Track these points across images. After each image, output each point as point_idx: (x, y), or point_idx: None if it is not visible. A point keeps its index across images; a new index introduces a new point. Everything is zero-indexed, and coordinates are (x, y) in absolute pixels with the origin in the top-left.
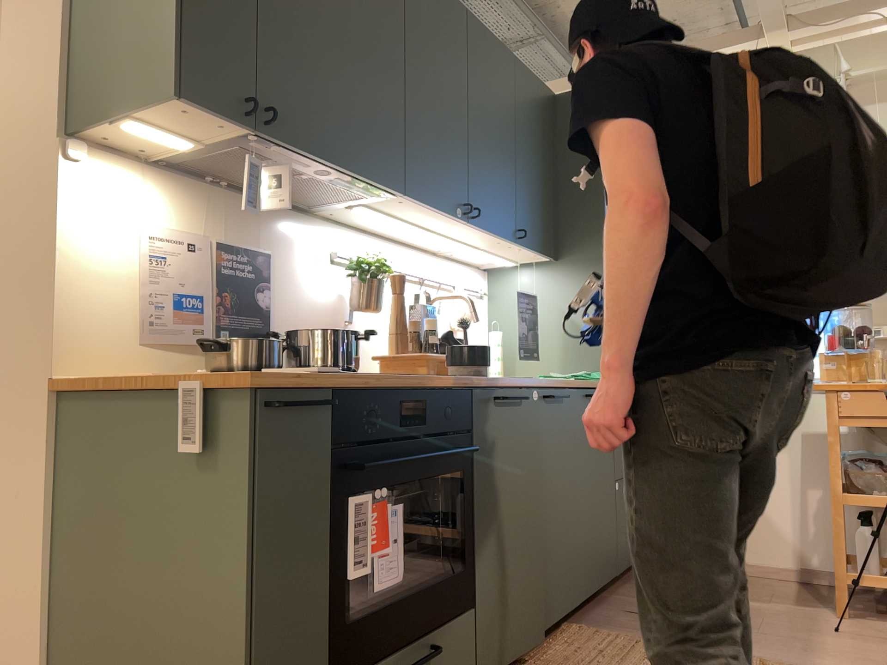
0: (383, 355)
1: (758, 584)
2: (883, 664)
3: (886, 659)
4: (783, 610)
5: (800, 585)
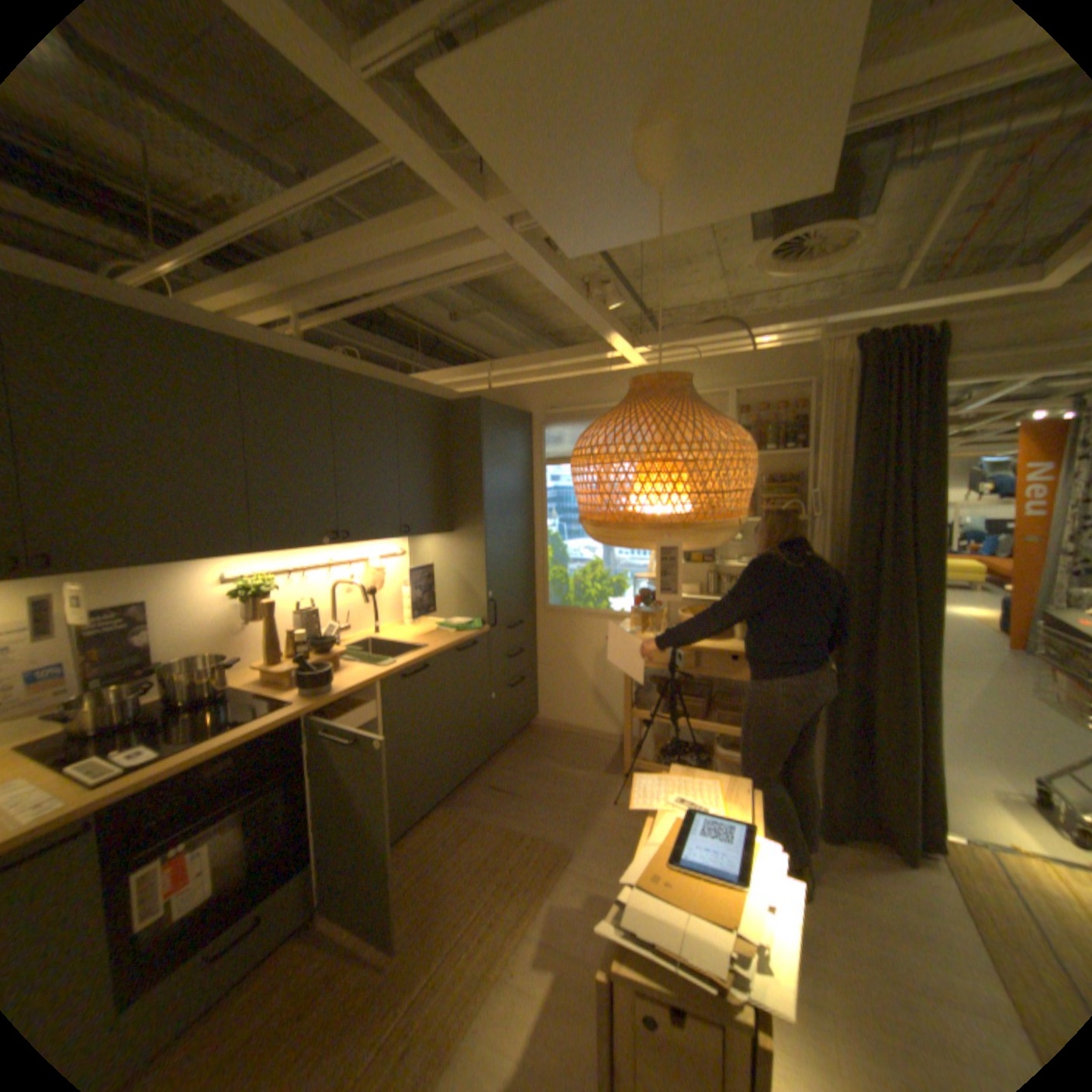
0: (258, 667)
1: (592, 750)
2: (623, 844)
3: (628, 838)
4: (593, 781)
5: (619, 751)
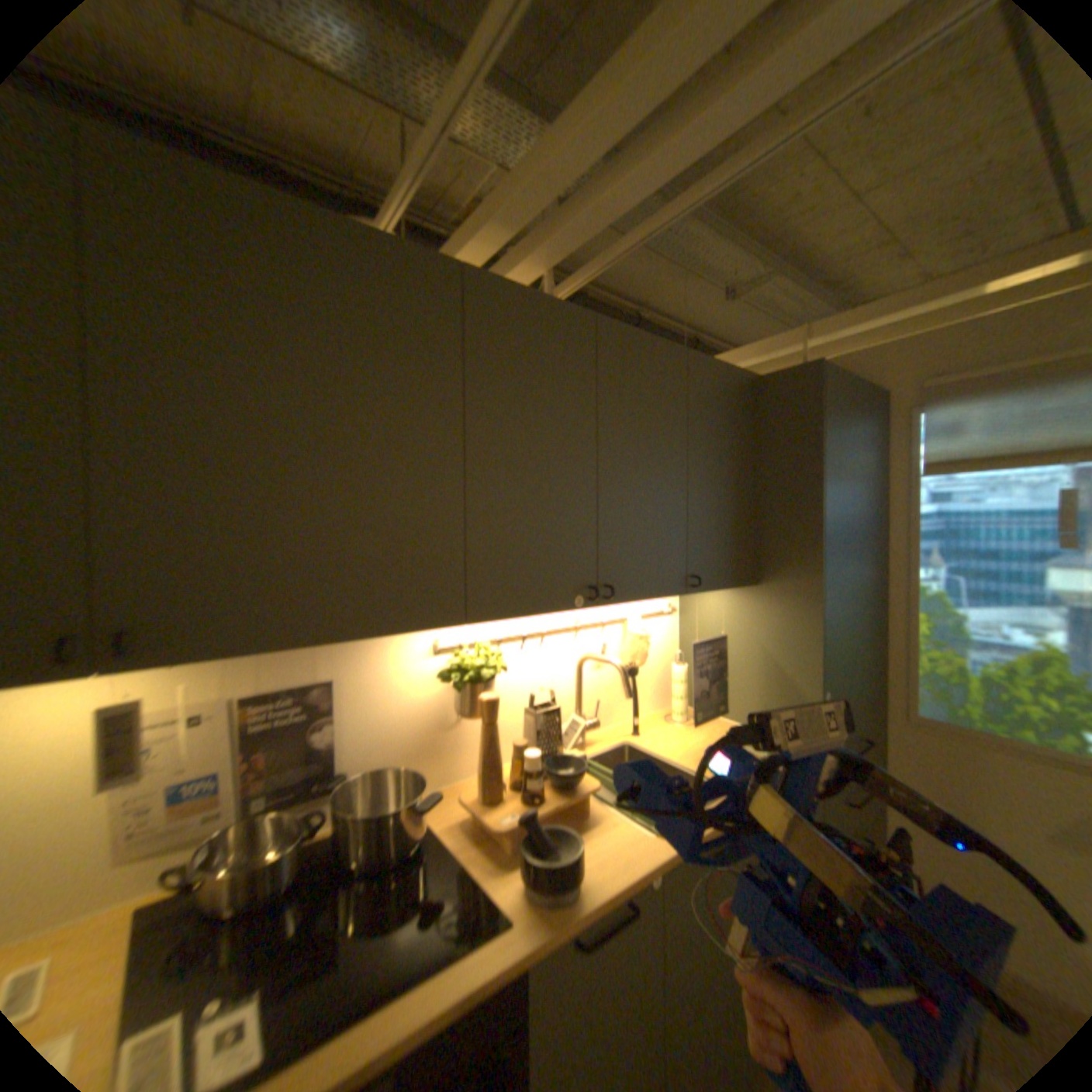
0: (471, 799)
1: None
2: None
3: None
4: None
5: None
